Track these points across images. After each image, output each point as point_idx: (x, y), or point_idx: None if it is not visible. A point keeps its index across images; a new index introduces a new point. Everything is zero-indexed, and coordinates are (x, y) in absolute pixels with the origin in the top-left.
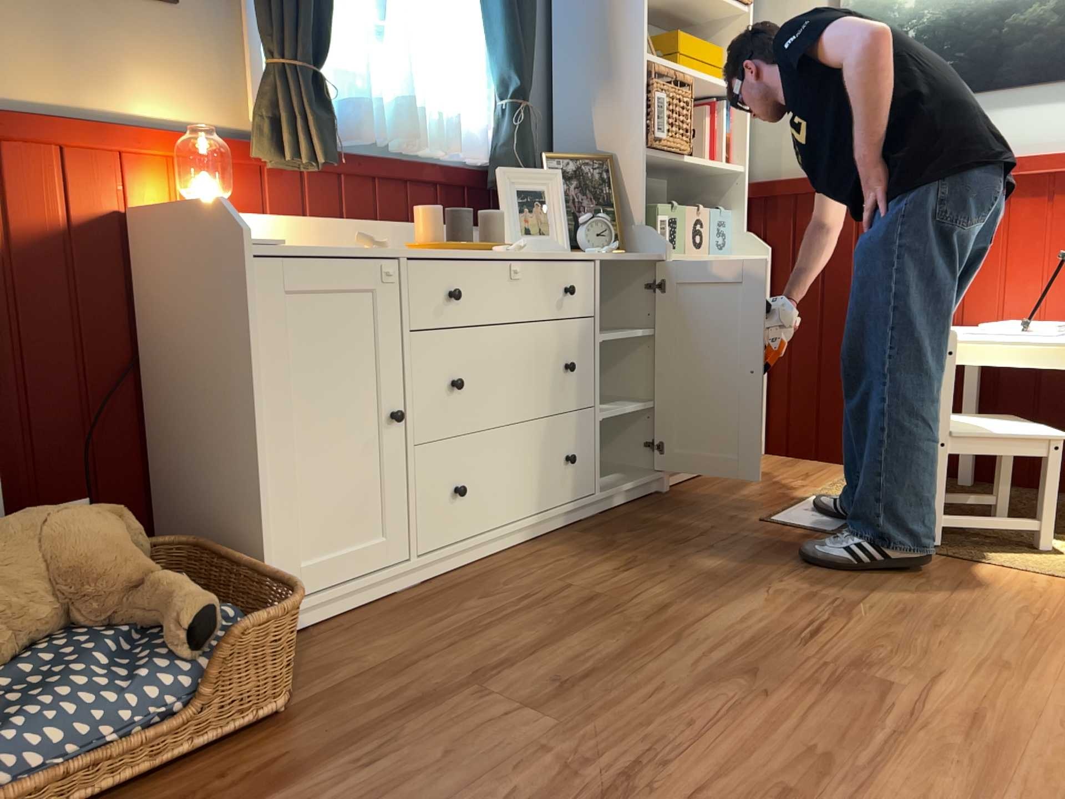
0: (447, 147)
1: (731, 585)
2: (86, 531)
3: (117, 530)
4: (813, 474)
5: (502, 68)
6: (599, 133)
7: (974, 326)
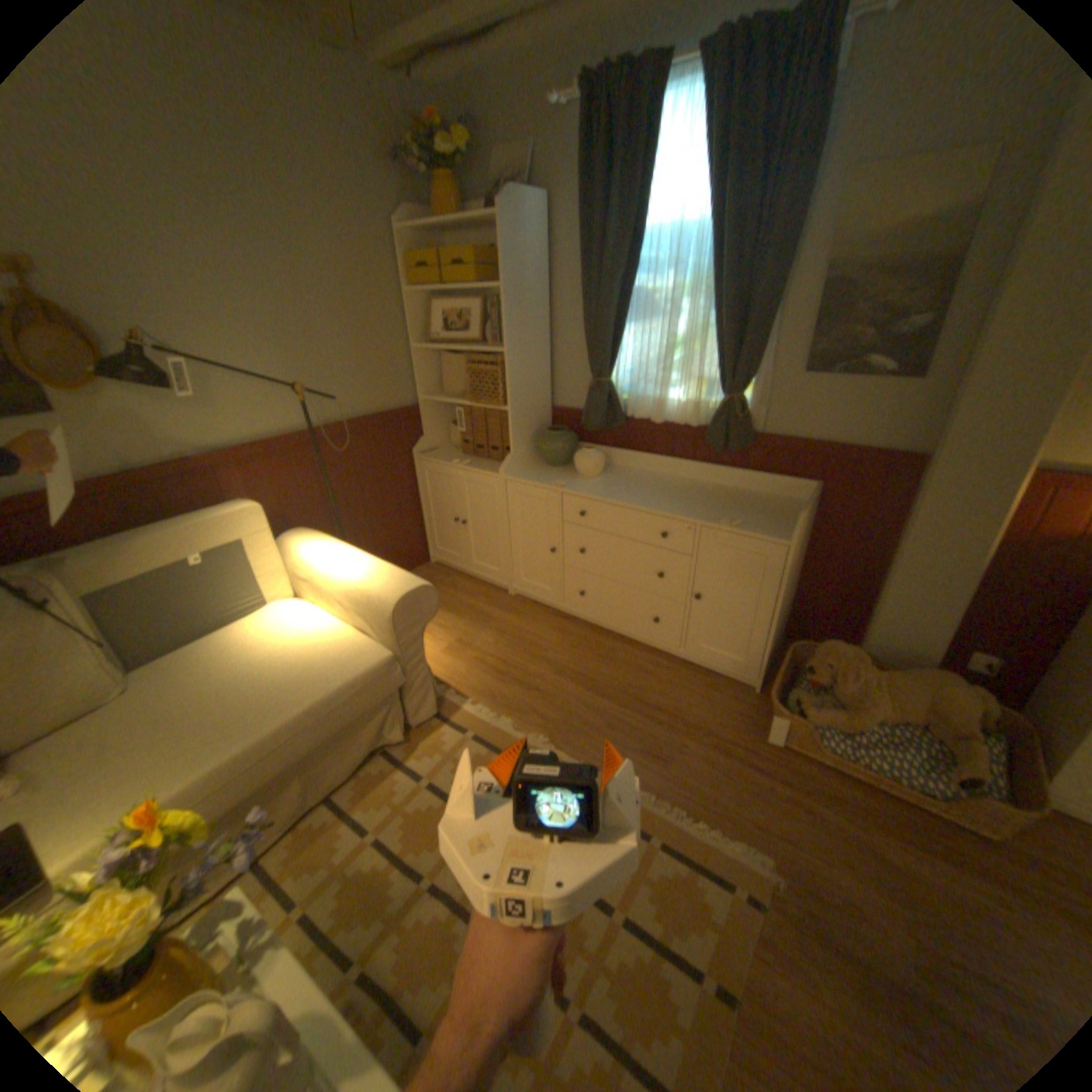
0: None
1: None
2: (960, 703)
3: (978, 709)
4: None
5: None
6: None
7: None
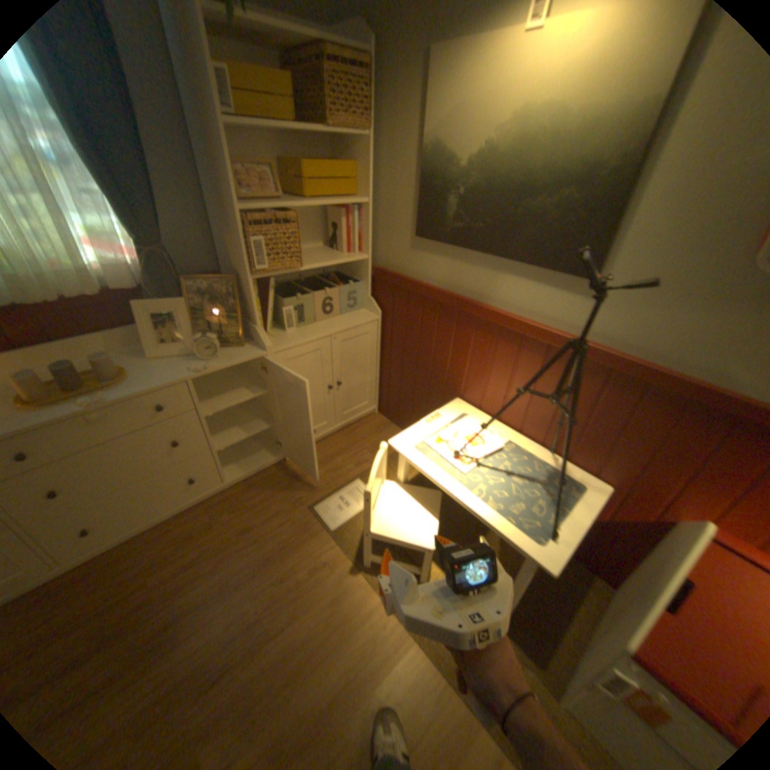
0: (82, 291)
1: (225, 599)
2: None
3: None
4: None
5: (119, 222)
6: (229, 254)
7: (469, 403)
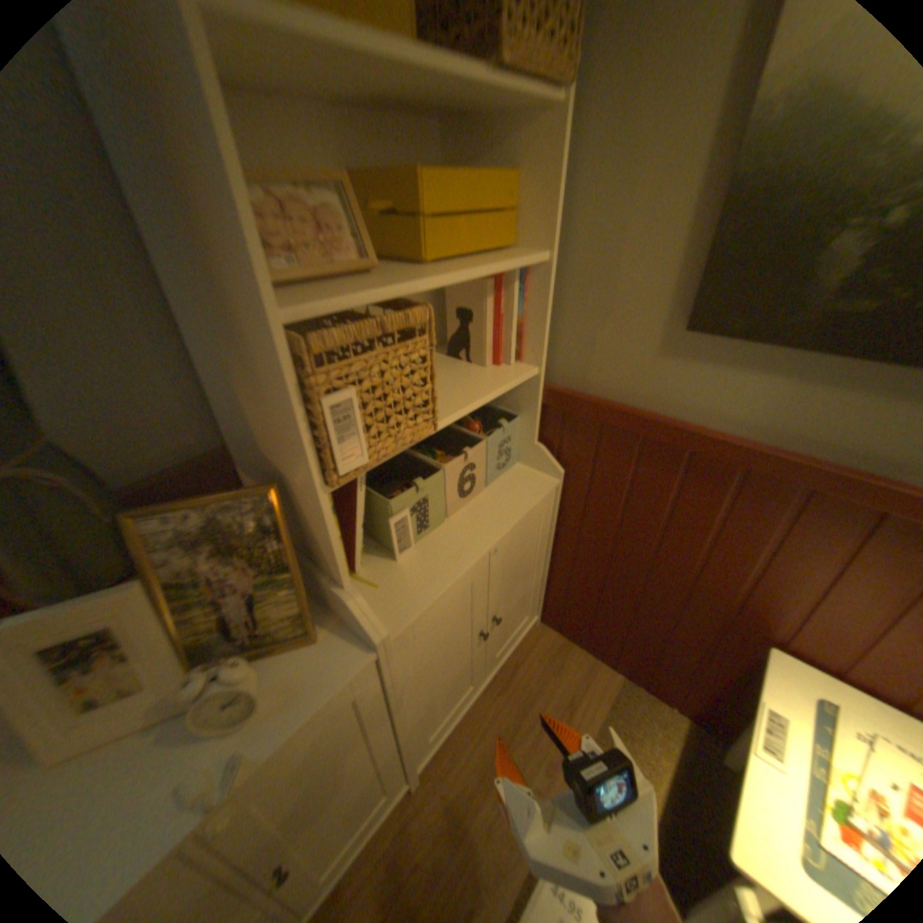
0: None
1: None
2: None
3: None
4: (579, 706)
5: None
6: (258, 428)
7: (807, 659)
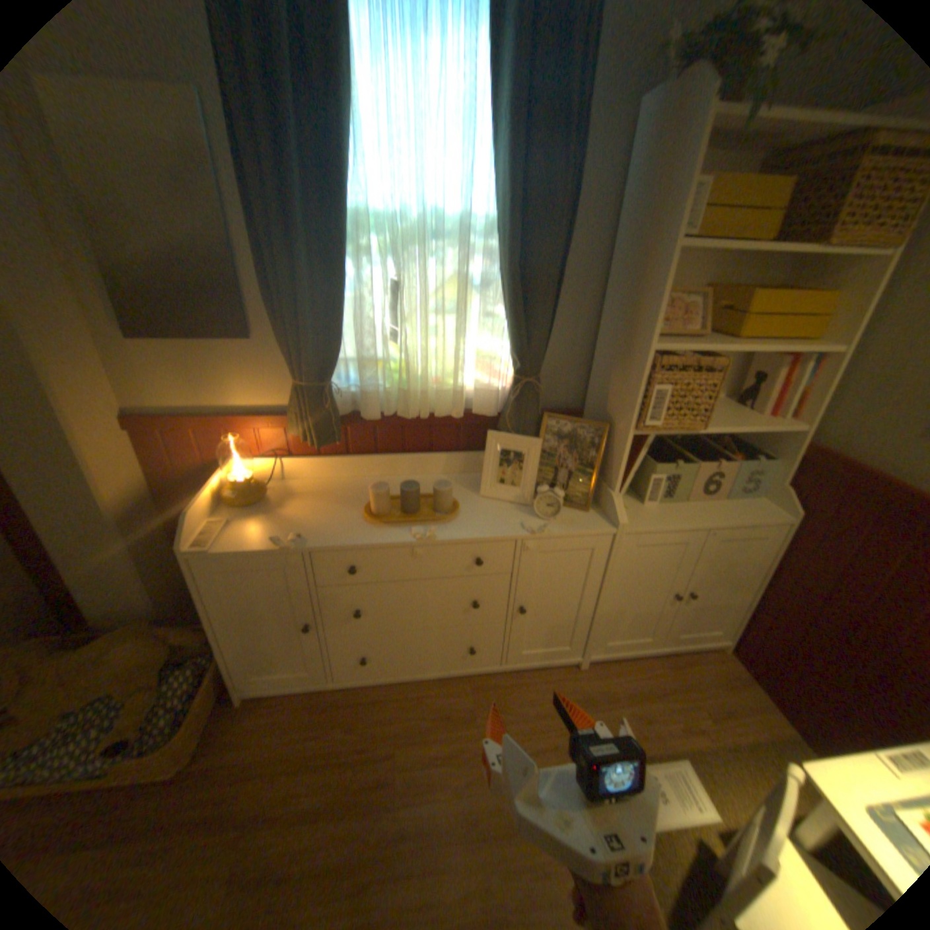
0: (450, 413)
1: (471, 848)
2: (125, 660)
3: (147, 657)
4: (738, 720)
5: (511, 349)
6: (610, 397)
7: None
